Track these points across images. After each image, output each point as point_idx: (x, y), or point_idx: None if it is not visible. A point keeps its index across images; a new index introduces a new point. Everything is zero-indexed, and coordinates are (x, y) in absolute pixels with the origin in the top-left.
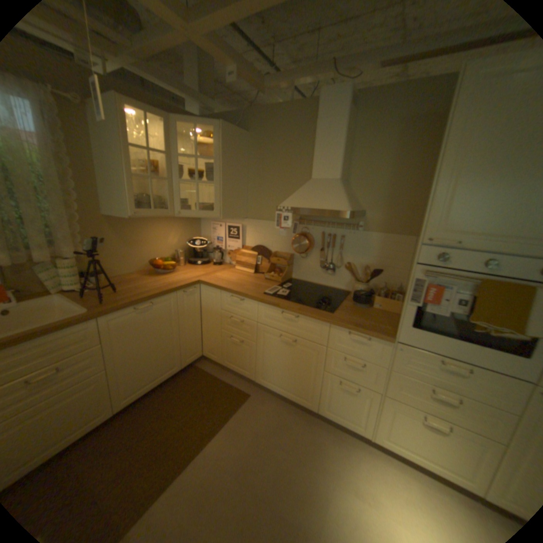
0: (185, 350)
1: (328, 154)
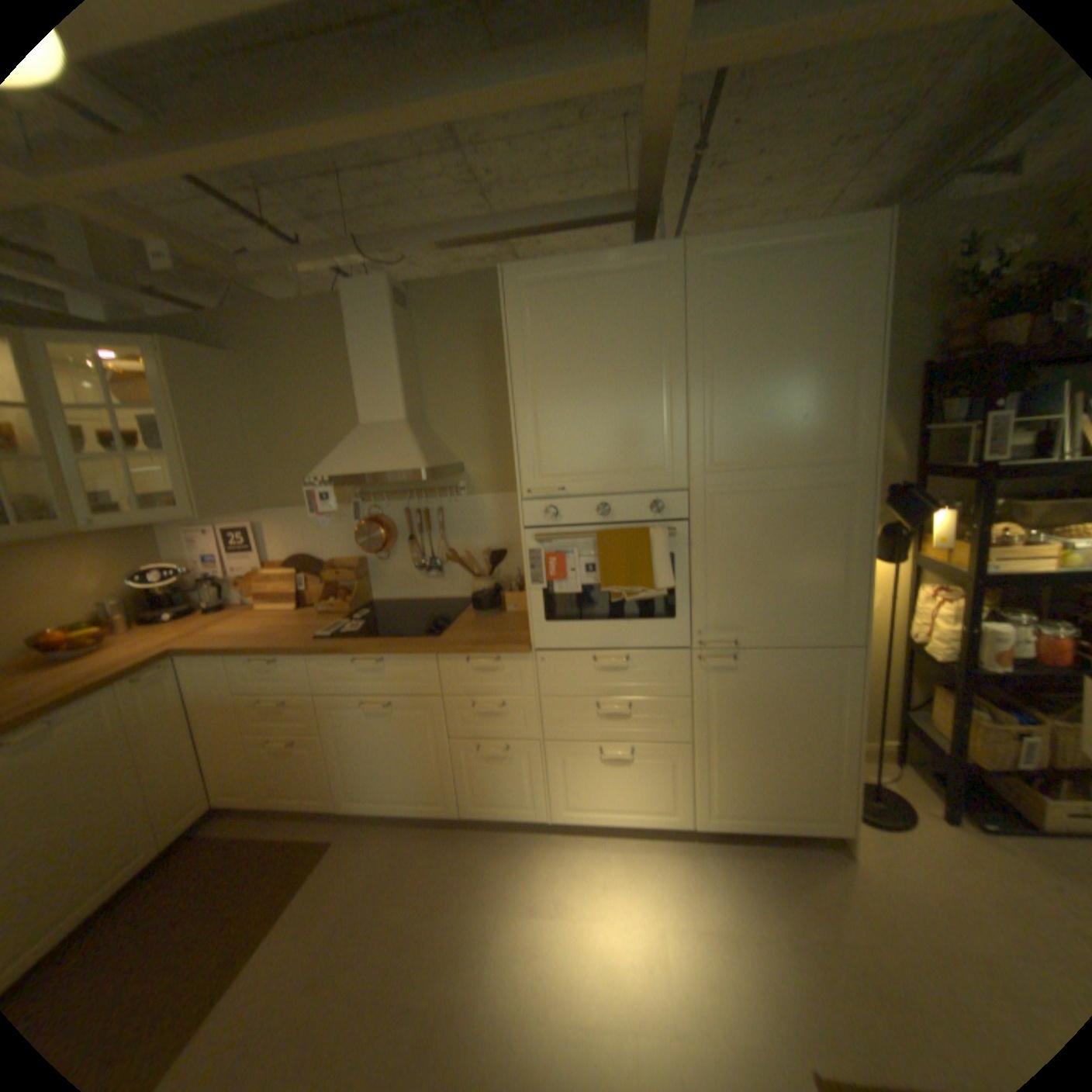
0: (164, 809)
1: (378, 385)
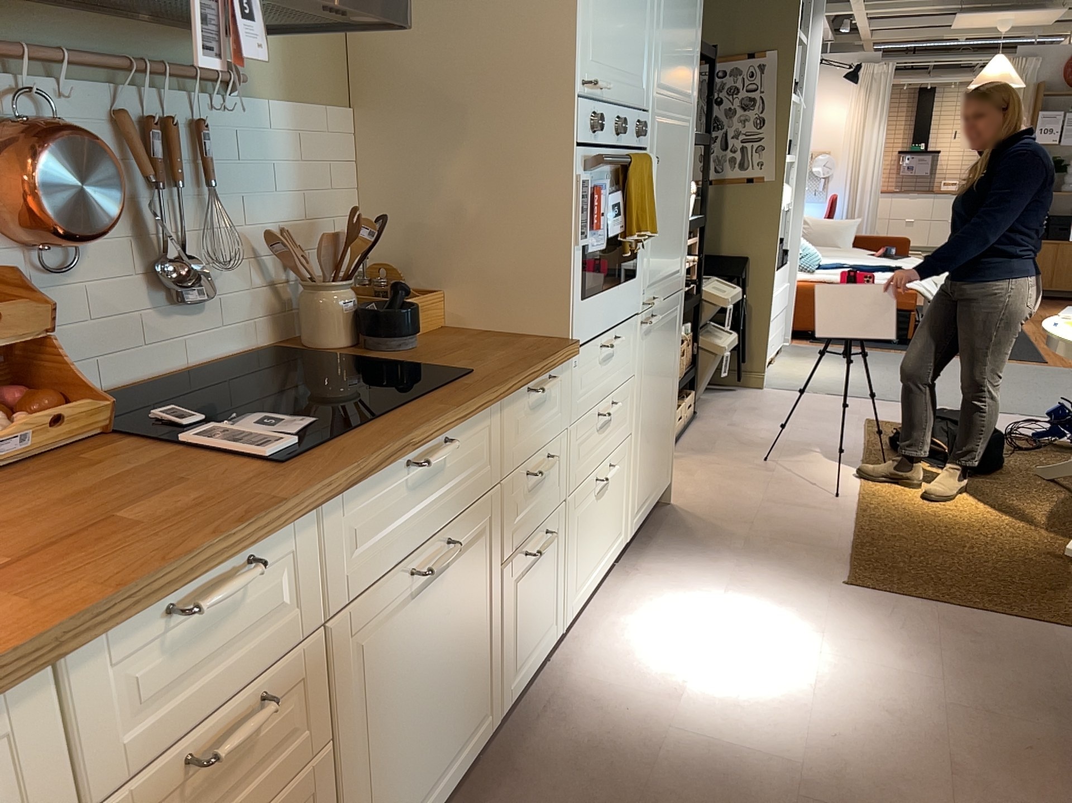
0: None
1: None
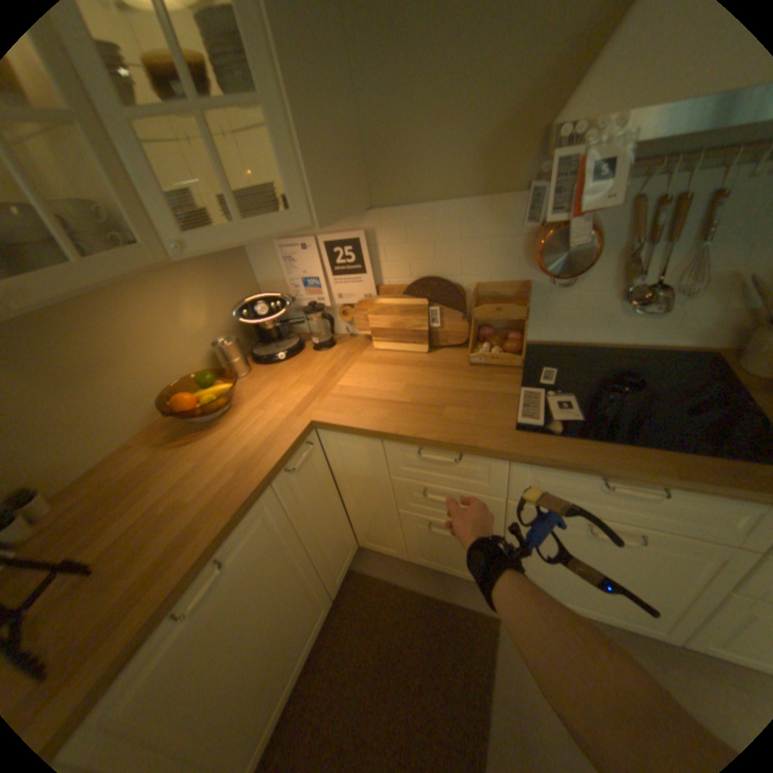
0: (329, 567)
1: None
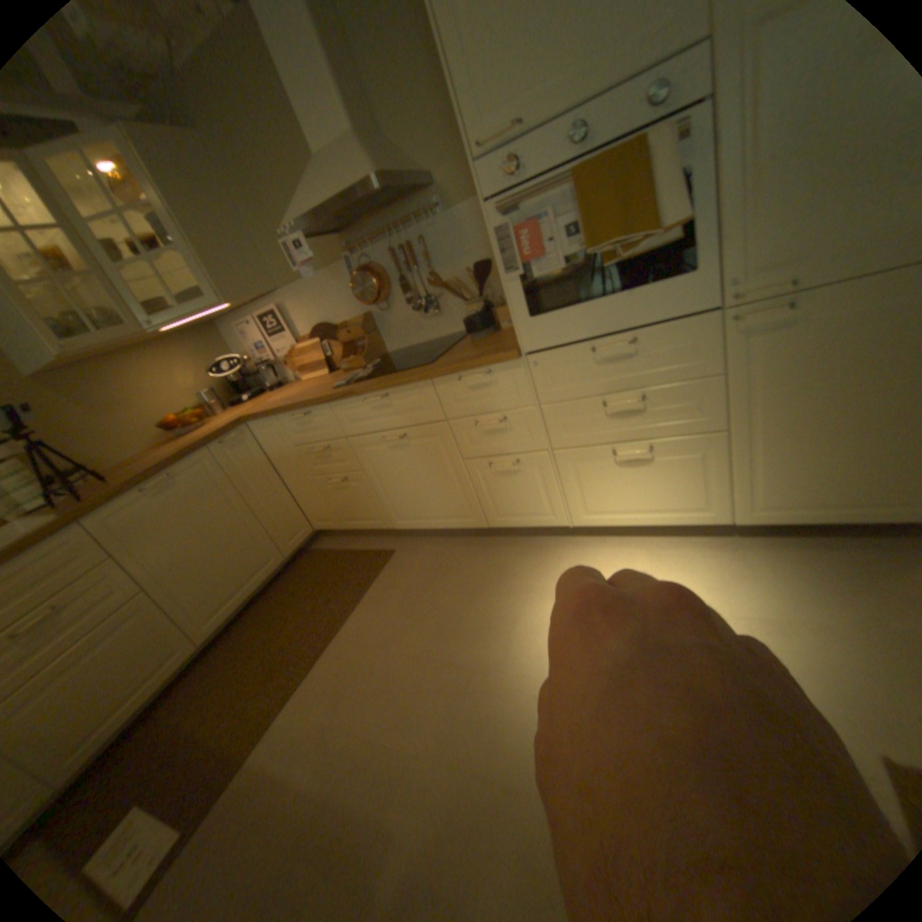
0: (277, 529)
1: (312, 90)
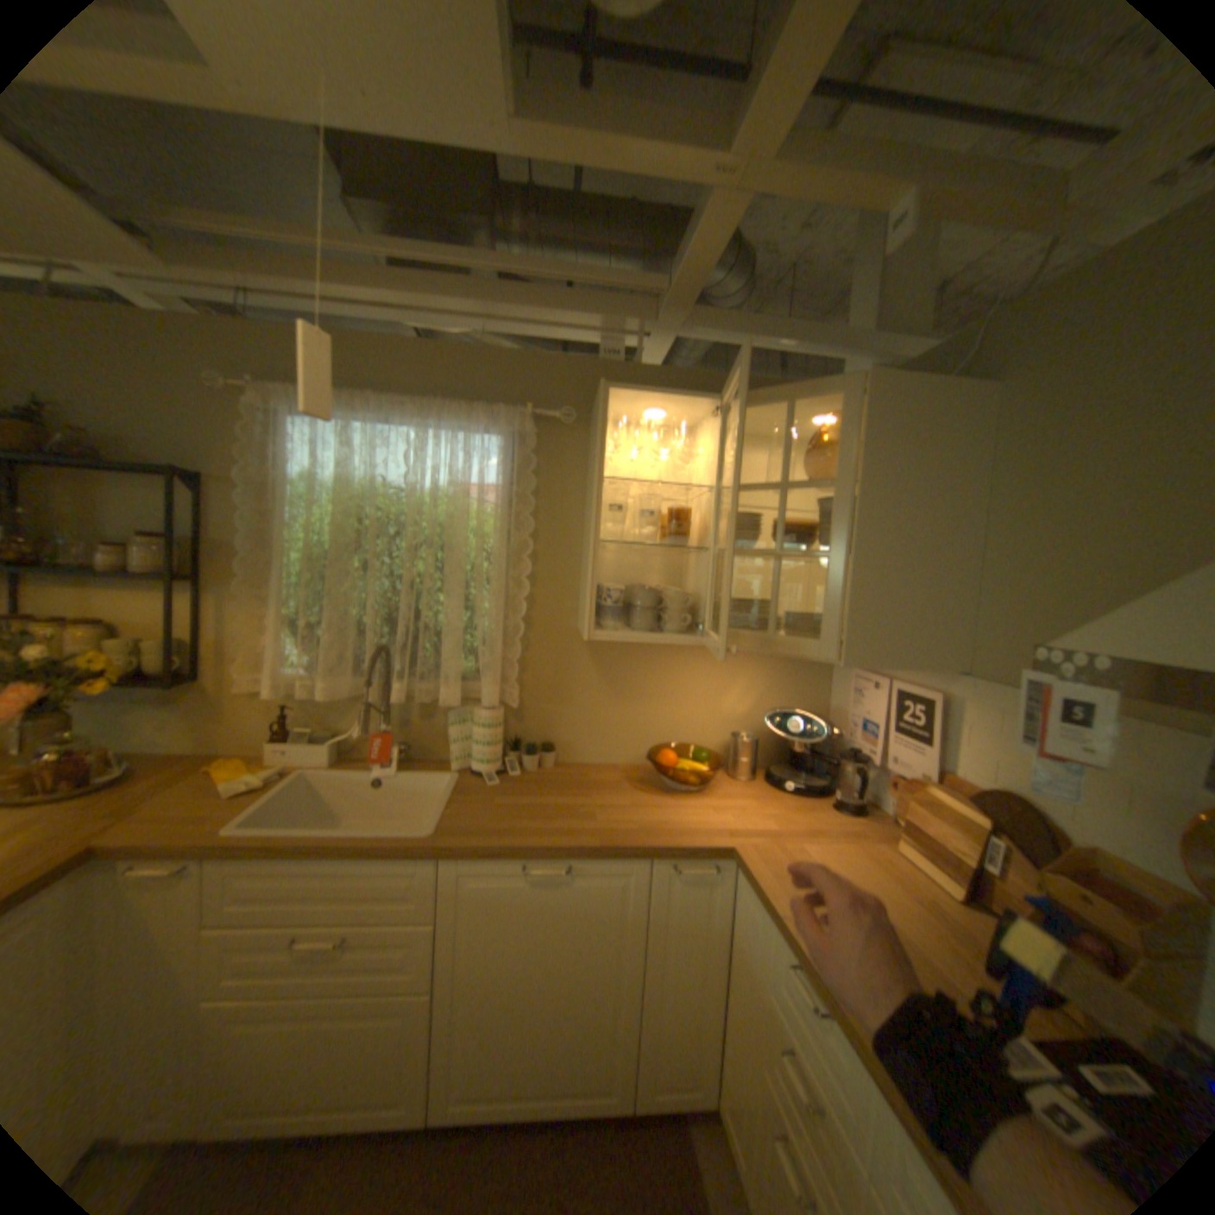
0: (657, 1060)
1: None
